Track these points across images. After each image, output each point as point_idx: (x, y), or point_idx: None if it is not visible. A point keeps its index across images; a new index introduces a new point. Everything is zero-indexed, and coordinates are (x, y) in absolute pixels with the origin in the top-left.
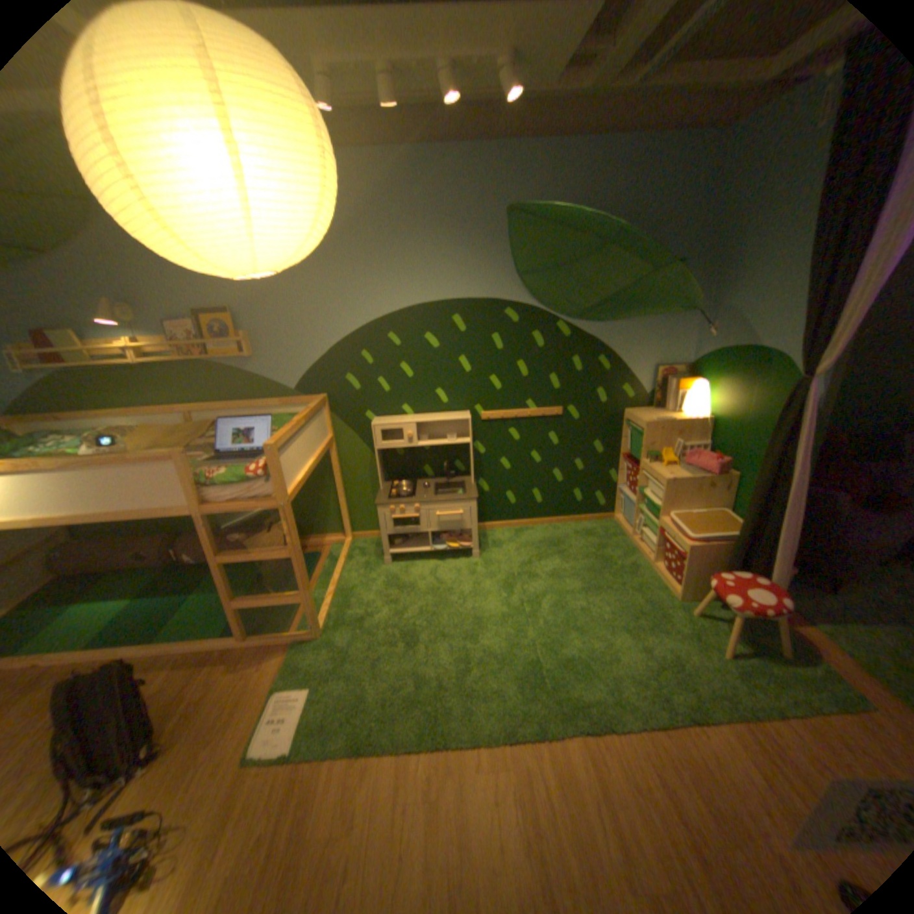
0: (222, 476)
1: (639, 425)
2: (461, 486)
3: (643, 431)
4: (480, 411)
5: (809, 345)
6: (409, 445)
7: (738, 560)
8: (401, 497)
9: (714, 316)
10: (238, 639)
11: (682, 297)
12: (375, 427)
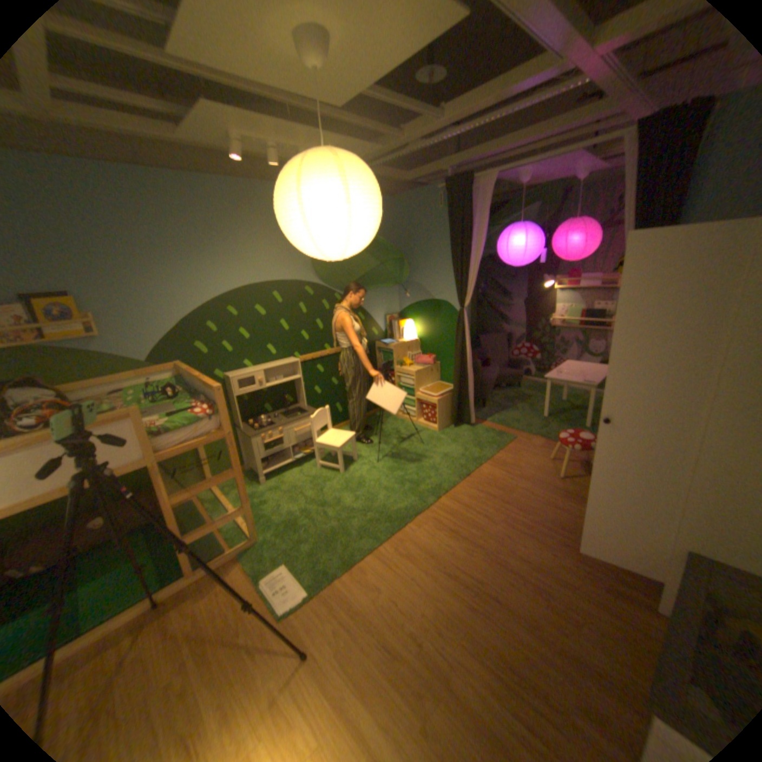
0: (170, 424)
1: (388, 349)
2: (298, 411)
3: (391, 352)
4: (298, 357)
5: (455, 296)
6: (260, 388)
7: (456, 399)
8: (265, 427)
9: (406, 288)
10: (189, 576)
11: (393, 278)
12: (232, 379)
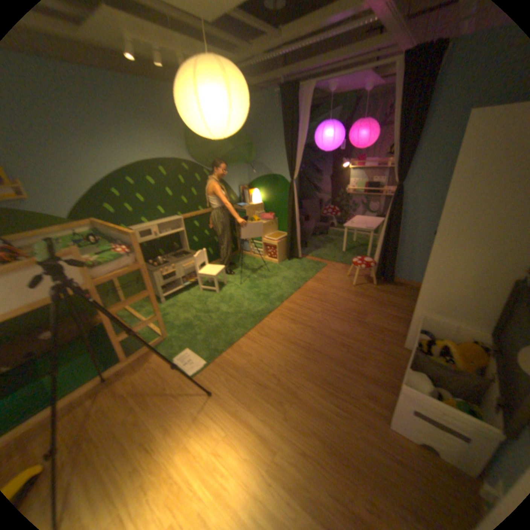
0: (99, 259)
1: (242, 209)
2: (182, 253)
3: (244, 212)
4: (180, 215)
5: (287, 172)
6: (155, 237)
7: (288, 242)
8: (161, 264)
9: (252, 166)
10: (122, 361)
11: (243, 158)
12: (134, 230)
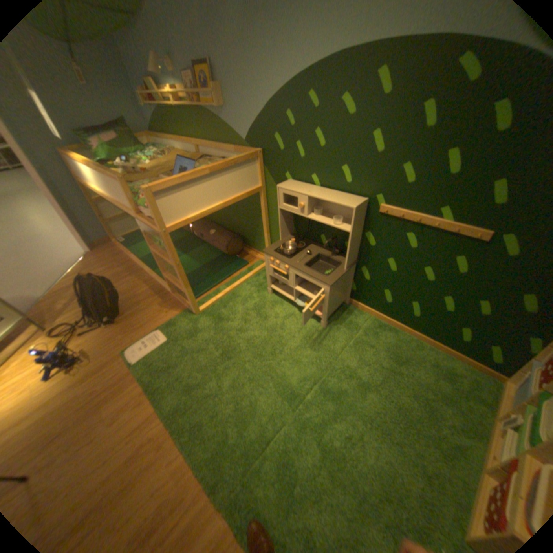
0: (142, 199)
1: None
2: (338, 266)
3: None
4: (381, 202)
5: None
6: (300, 213)
7: None
8: (281, 254)
9: None
10: (171, 291)
11: None
12: (278, 188)
